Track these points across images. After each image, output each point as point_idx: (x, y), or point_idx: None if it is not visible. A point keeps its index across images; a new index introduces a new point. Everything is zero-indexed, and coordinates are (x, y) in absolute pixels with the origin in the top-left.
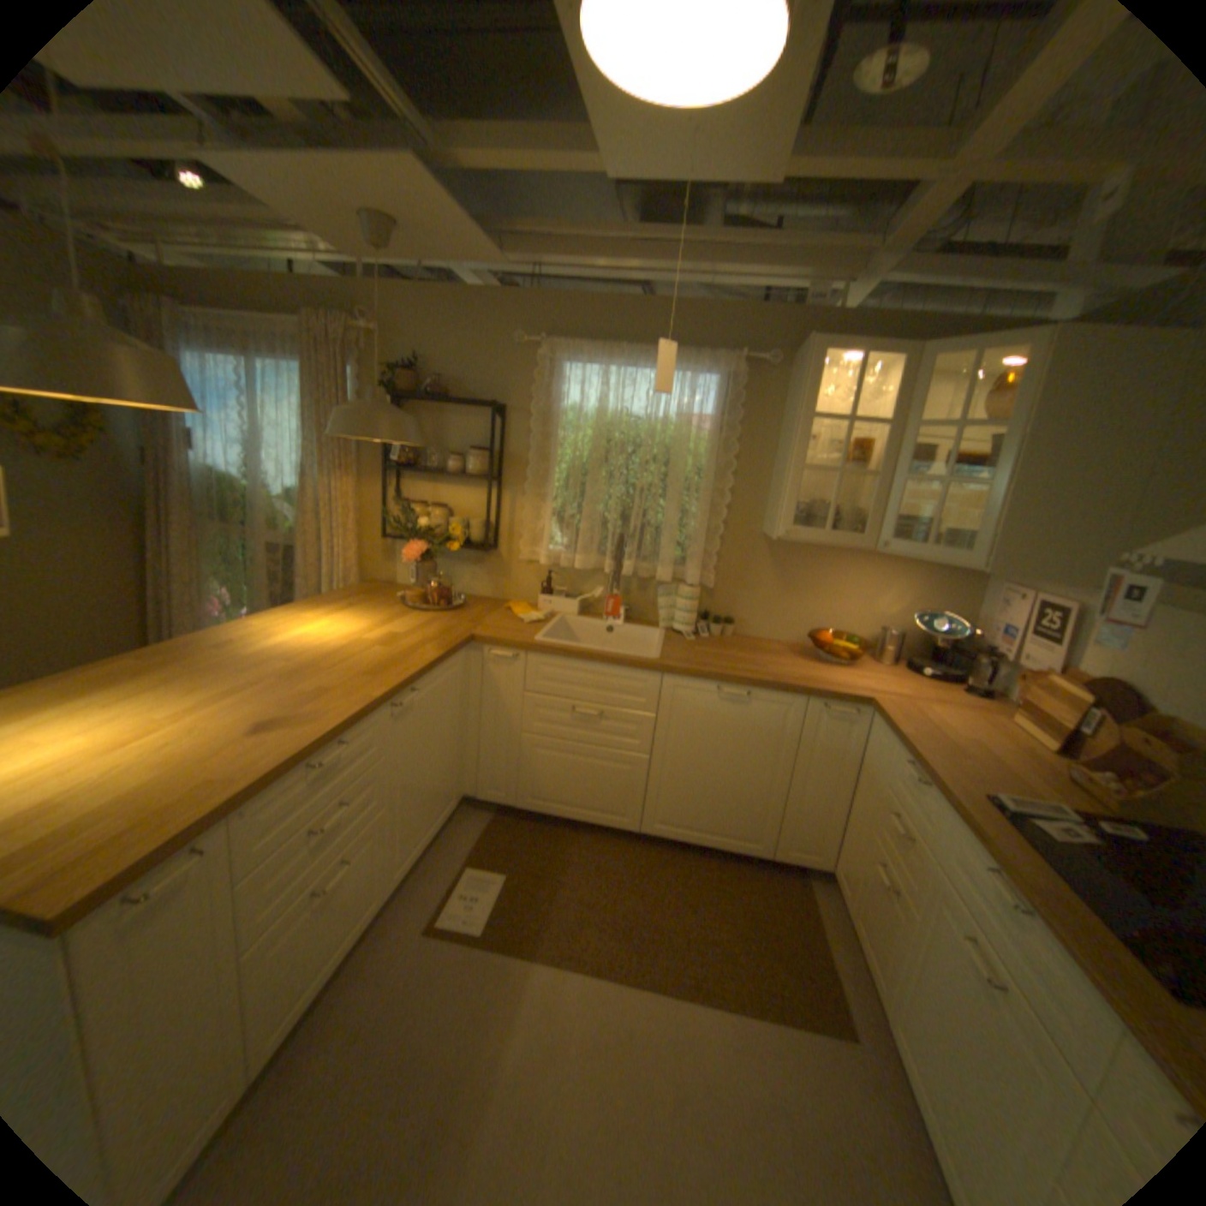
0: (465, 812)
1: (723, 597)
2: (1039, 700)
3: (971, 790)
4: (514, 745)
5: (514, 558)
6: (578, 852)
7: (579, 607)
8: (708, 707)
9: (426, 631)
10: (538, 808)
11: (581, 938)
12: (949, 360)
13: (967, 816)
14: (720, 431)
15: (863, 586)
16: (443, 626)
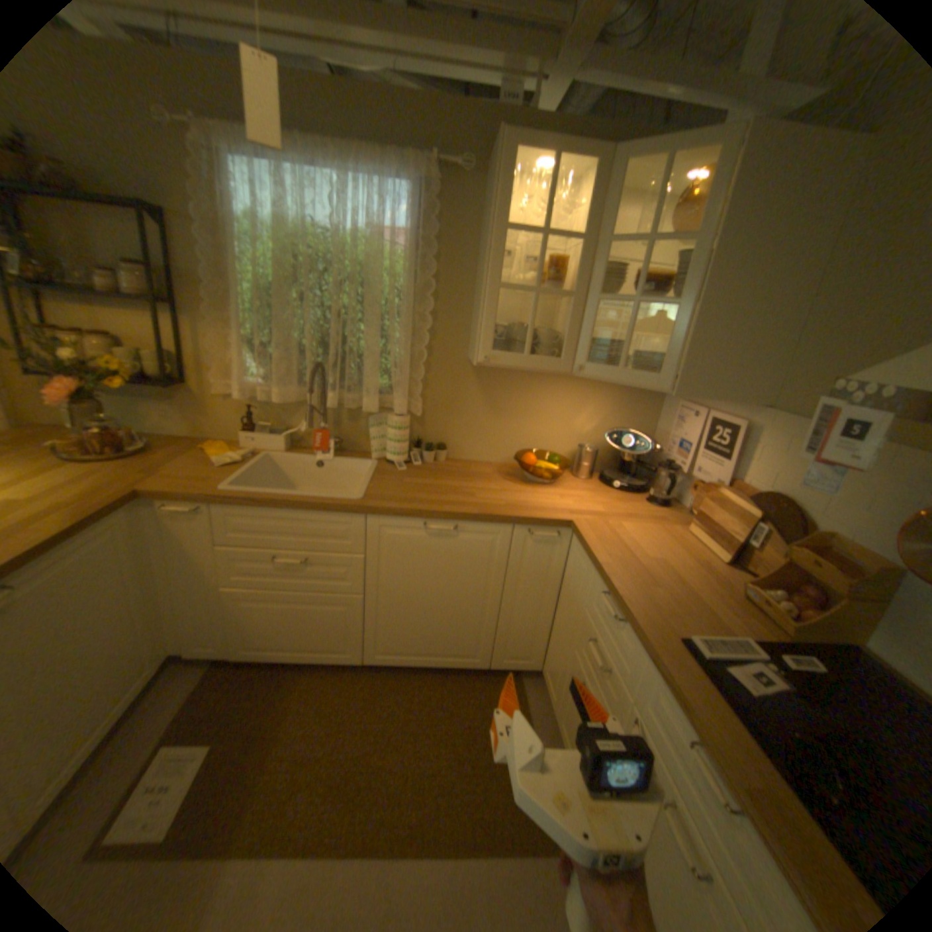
0: (174, 671)
1: (435, 423)
2: (711, 511)
3: (667, 632)
4: (213, 602)
5: (206, 392)
6: (299, 696)
7: (287, 442)
8: (417, 543)
9: (66, 491)
10: (252, 658)
11: (289, 808)
12: (638, 172)
13: (666, 672)
14: (417, 247)
15: (562, 407)
16: (98, 481)
